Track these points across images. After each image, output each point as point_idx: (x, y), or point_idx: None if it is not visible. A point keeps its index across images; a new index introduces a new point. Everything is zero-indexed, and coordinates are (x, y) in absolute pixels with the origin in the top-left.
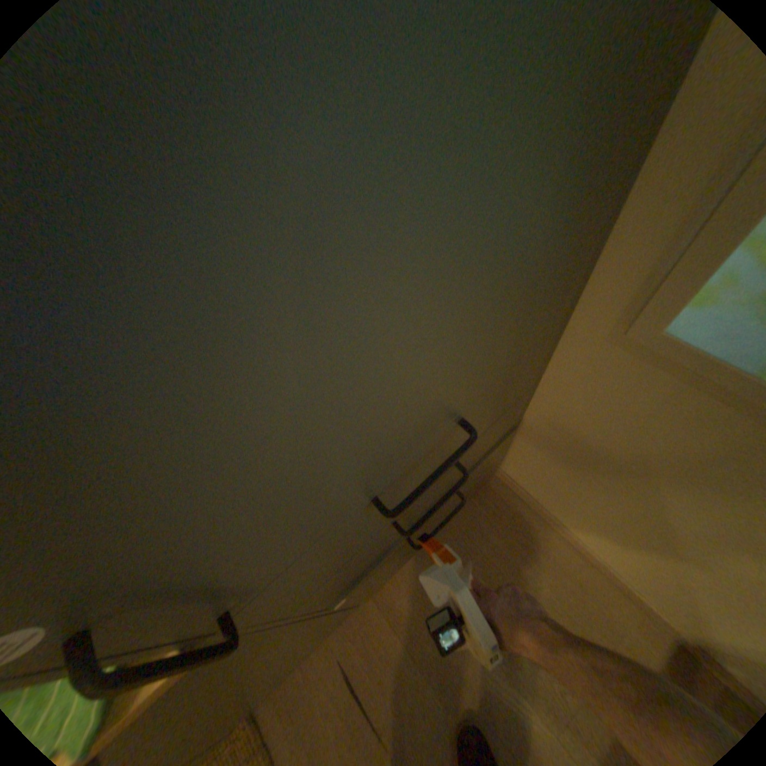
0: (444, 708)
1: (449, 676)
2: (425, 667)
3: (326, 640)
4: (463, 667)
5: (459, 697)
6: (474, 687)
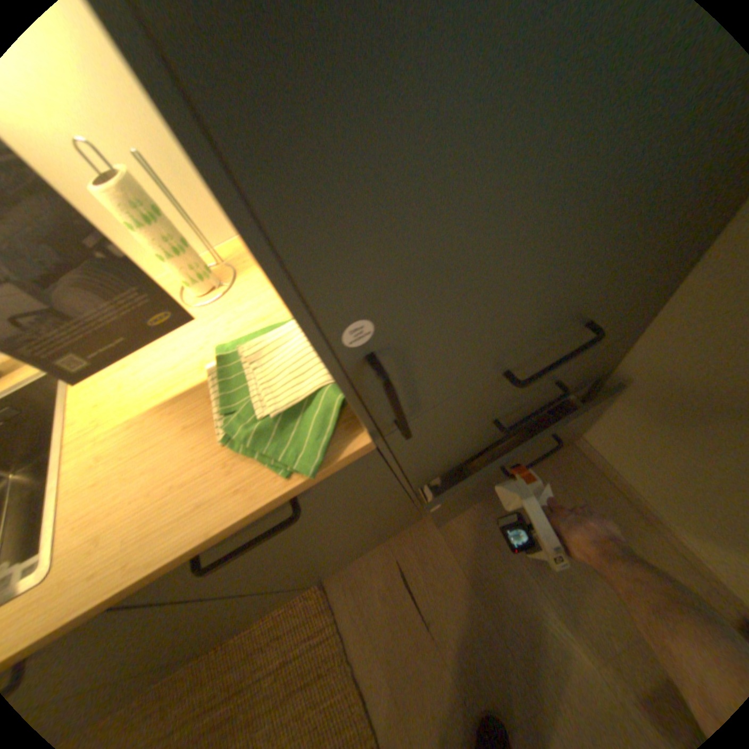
0: (490, 618)
1: (497, 595)
2: (476, 582)
3: (388, 542)
4: (512, 590)
5: (505, 613)
6: (520, 608)
